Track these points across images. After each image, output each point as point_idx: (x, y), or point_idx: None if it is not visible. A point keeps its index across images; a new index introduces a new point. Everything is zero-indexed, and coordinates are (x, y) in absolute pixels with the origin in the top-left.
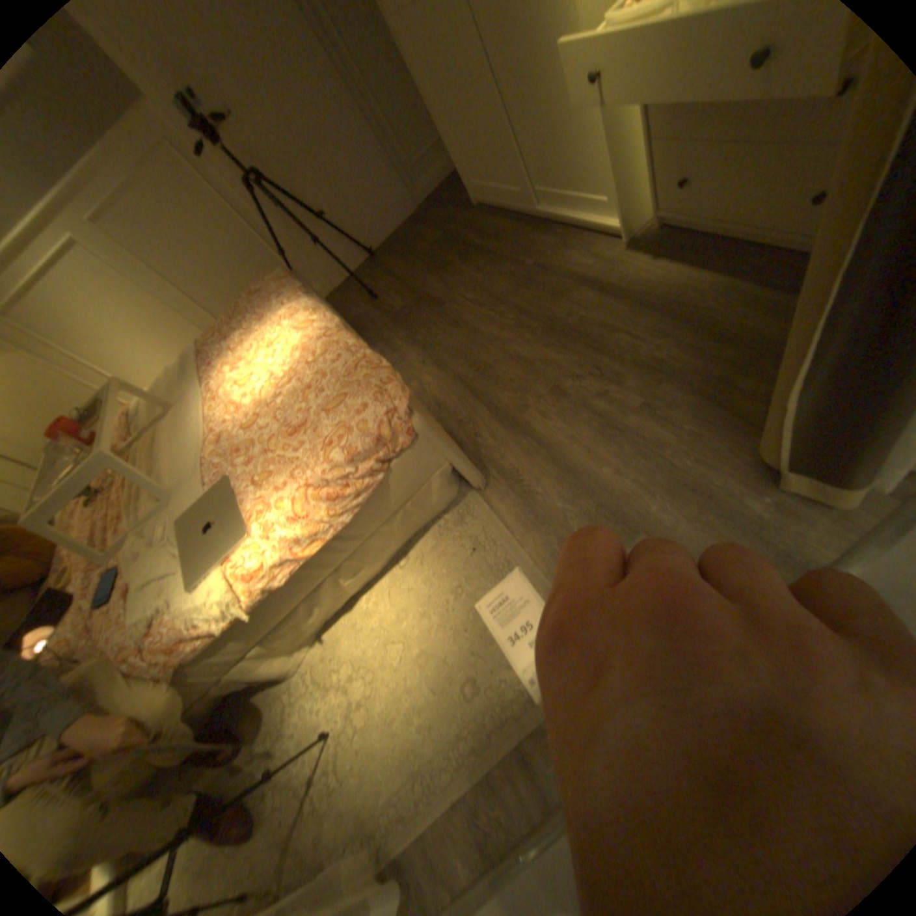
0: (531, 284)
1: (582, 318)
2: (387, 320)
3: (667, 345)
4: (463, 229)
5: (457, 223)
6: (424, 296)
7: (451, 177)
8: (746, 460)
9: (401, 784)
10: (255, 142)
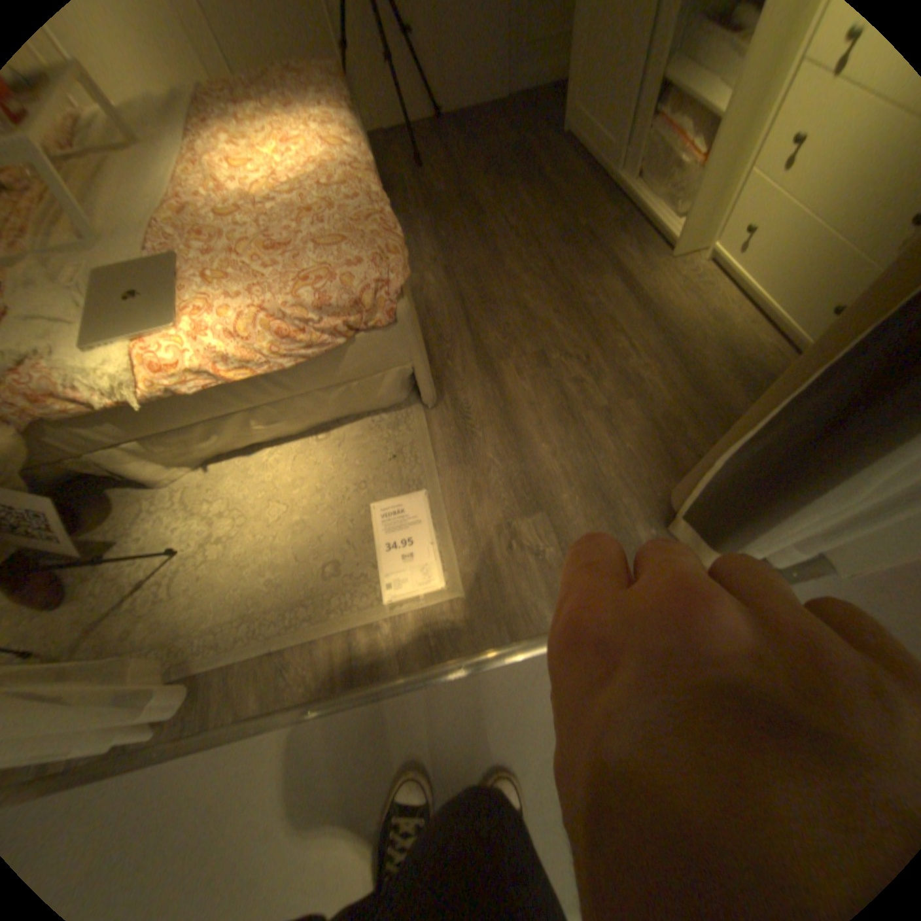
0: (573, 243)
1: (599, 303)
2: (418, 196)
3: (652, 367)
4: (540, 148)
5: (537, 138)
6: (467, 193)
7: (556, 84)
8: (655, 492)
9: (229, 621)
10: None
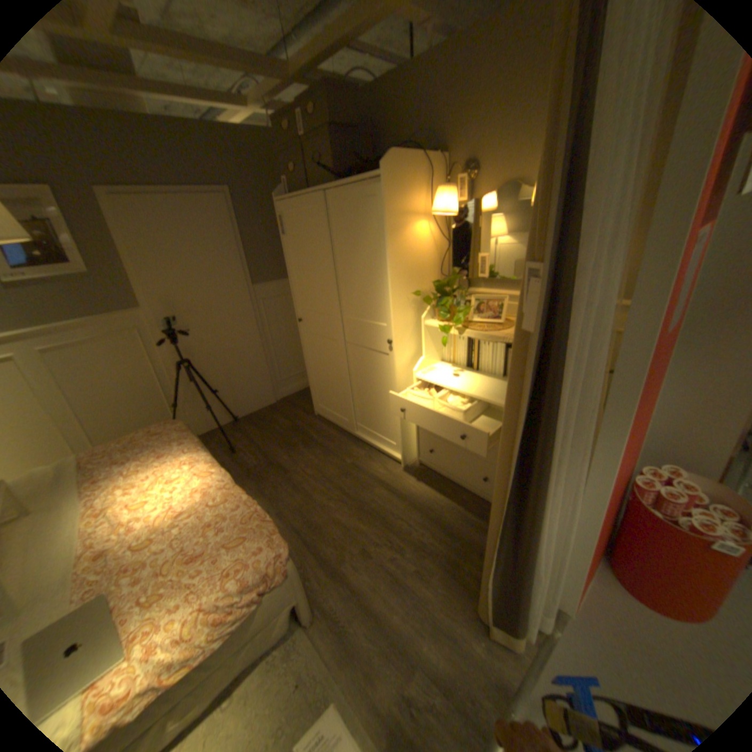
0: (349, 476)
1: (380, 507)
2: (241, 473)
3: (425, 536)
4: (307, 428)
5: (303, 422)
6: (274, 463)
7: (301, 393)
8: (469, 618)
9: None
10: (194, 346)
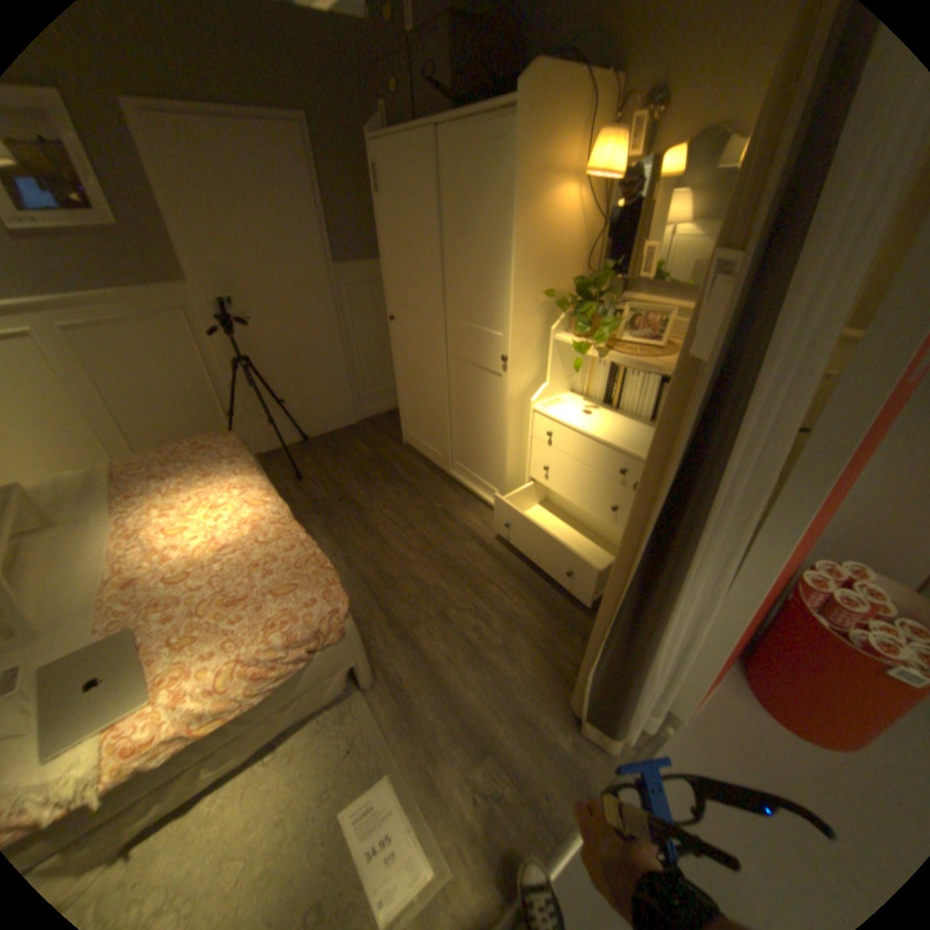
0: (437, 524)
1: (469, 565)
2: (307, 505)
3: (520, 606)
4: (392, 459)
5: (387, 452)
6: (347, 497)
7: (389, 415)
8: (559, 706)
9: None
10: (256, 341)
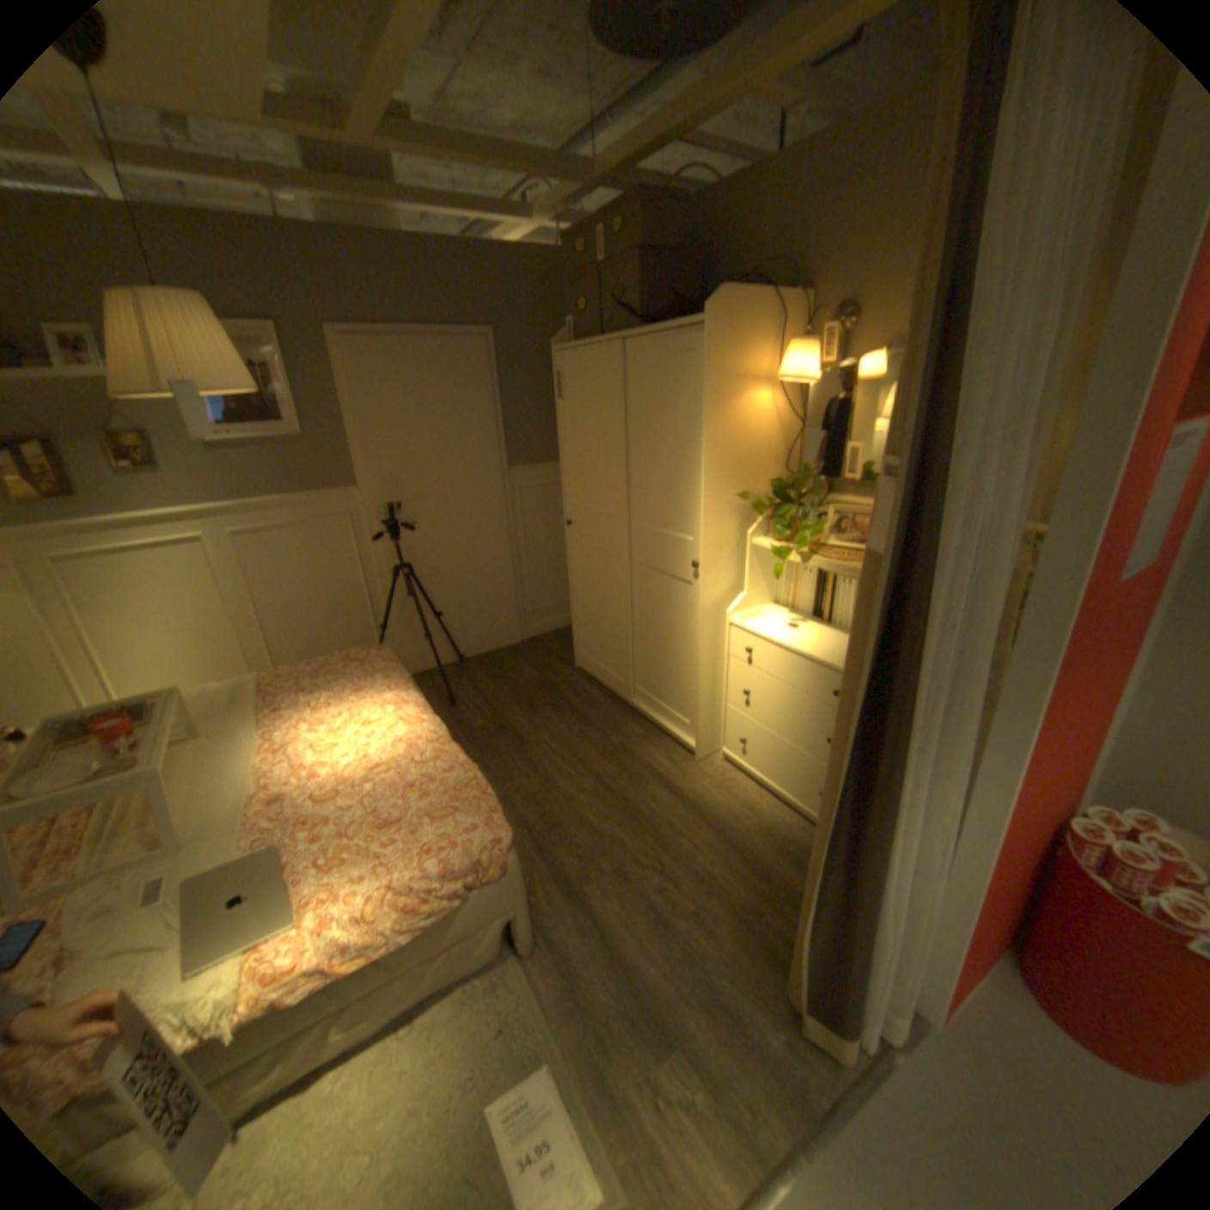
0: (614, 762)
1: (653, 813)
2: (460, 735)
3: (718, 866)
4: (561, 684)
5: (556, 676)
6: (507, 728)
7: (559, 634)
8: (768, 995)
9: None
10: (419, 548)
